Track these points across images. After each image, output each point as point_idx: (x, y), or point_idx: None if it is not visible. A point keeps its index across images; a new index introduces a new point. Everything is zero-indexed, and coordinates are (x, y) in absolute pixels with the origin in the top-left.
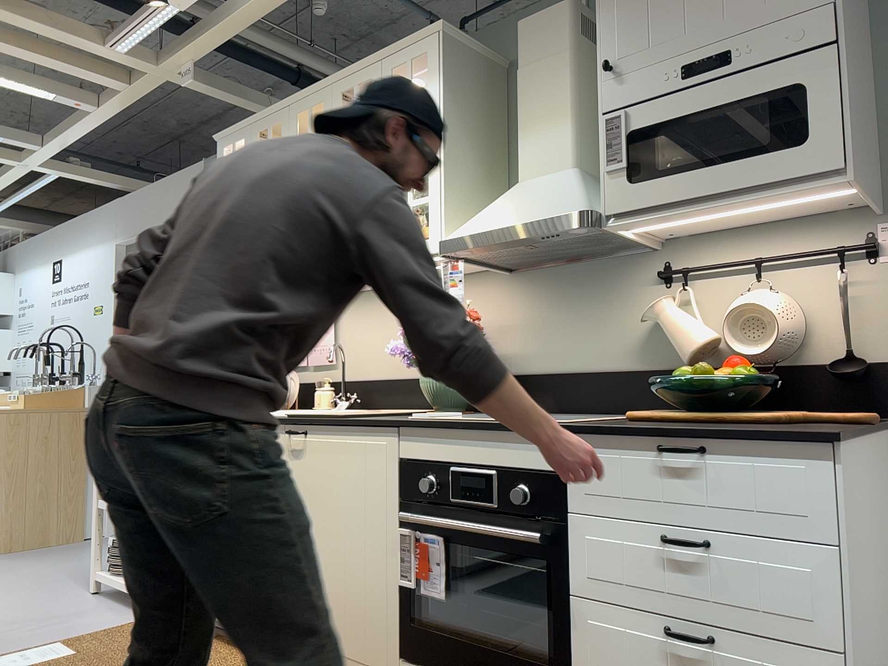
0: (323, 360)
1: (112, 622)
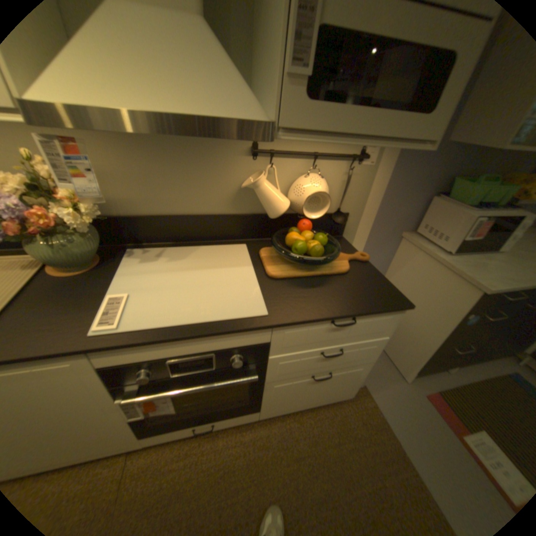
0: None
1: None
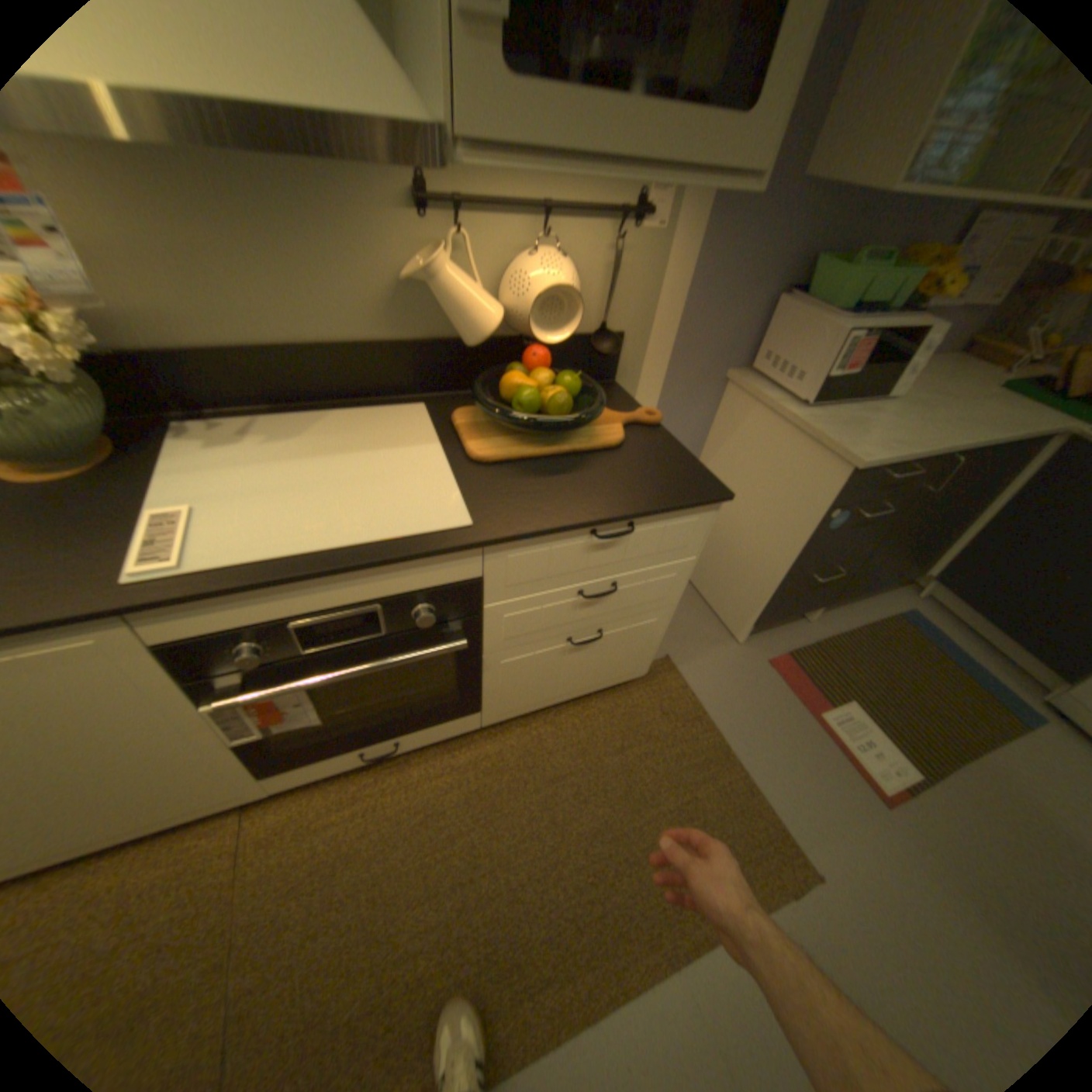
0: None
1: None
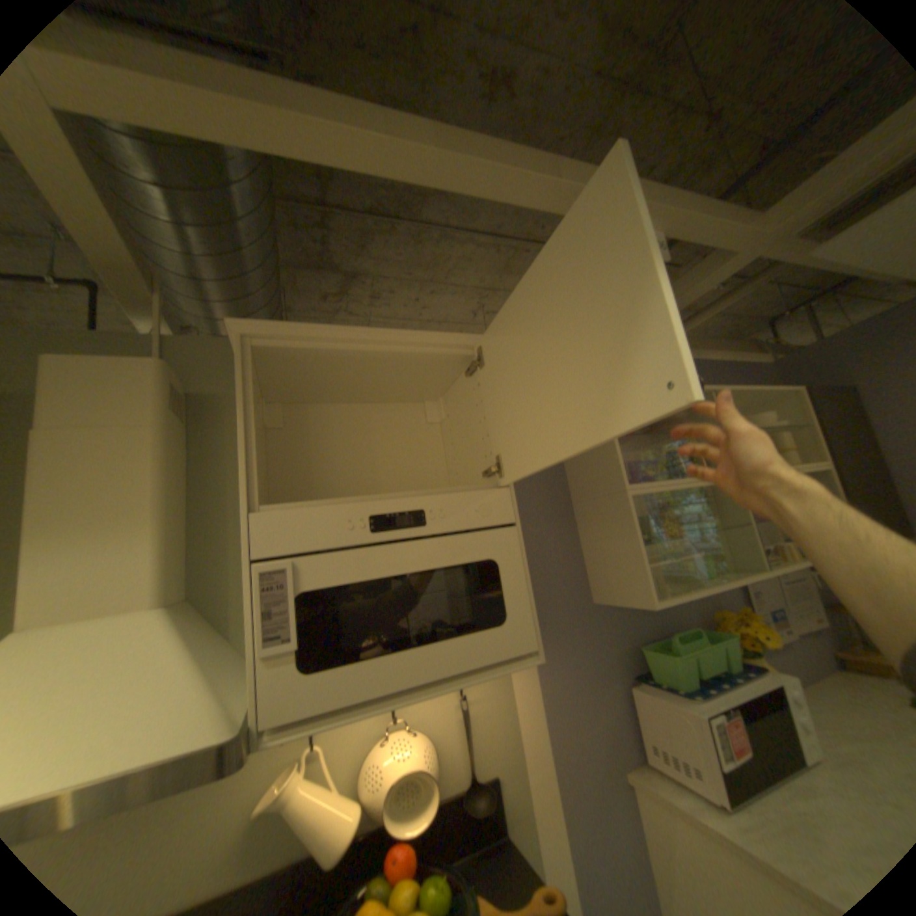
0: None
1: None
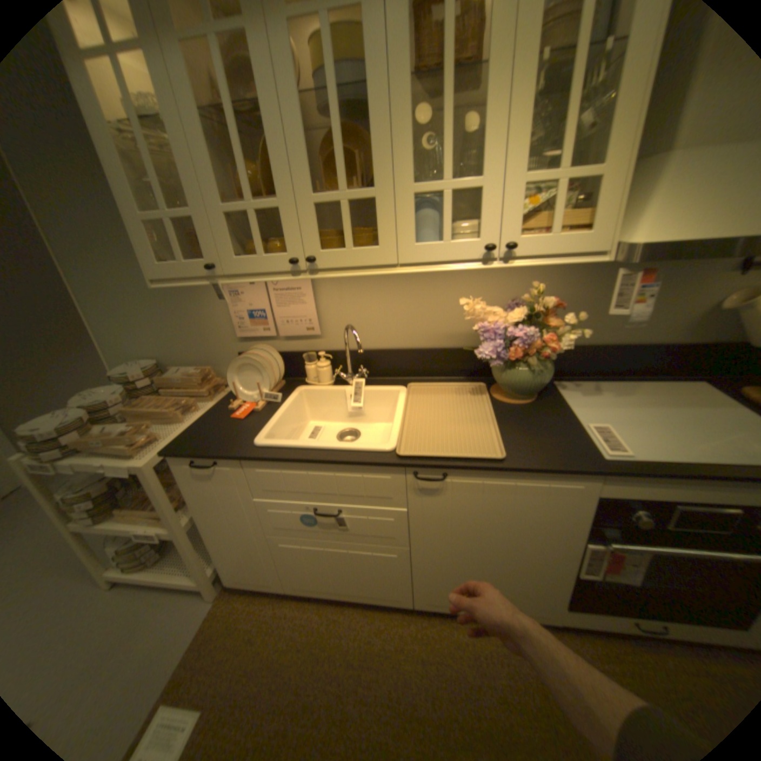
0: (303, 332)
1: (183, 628)
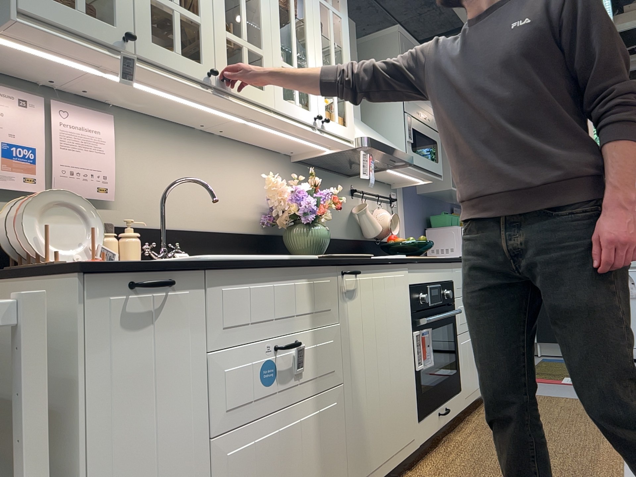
0: (91, 192)
1: None
